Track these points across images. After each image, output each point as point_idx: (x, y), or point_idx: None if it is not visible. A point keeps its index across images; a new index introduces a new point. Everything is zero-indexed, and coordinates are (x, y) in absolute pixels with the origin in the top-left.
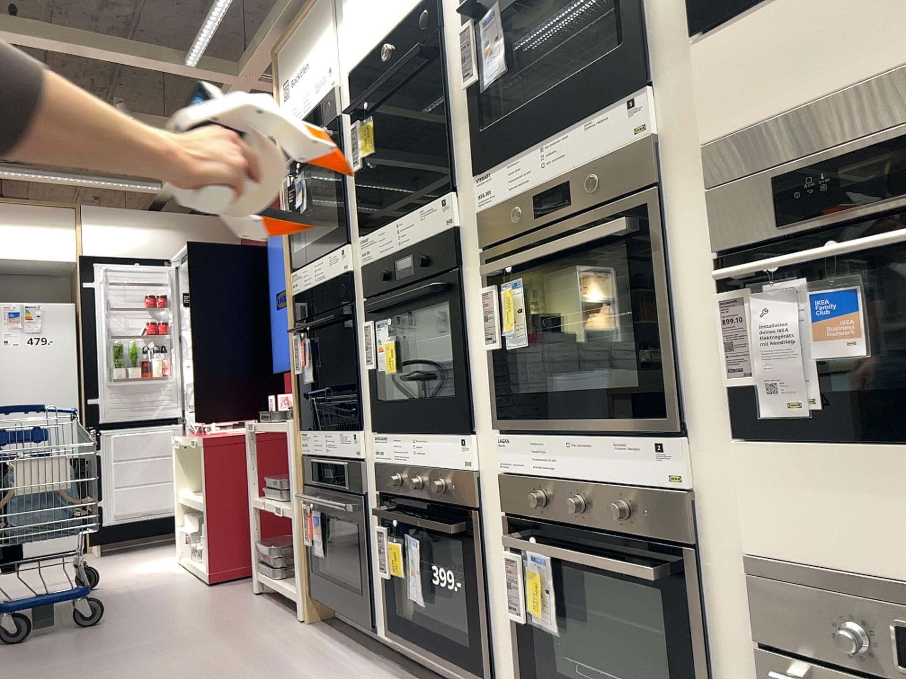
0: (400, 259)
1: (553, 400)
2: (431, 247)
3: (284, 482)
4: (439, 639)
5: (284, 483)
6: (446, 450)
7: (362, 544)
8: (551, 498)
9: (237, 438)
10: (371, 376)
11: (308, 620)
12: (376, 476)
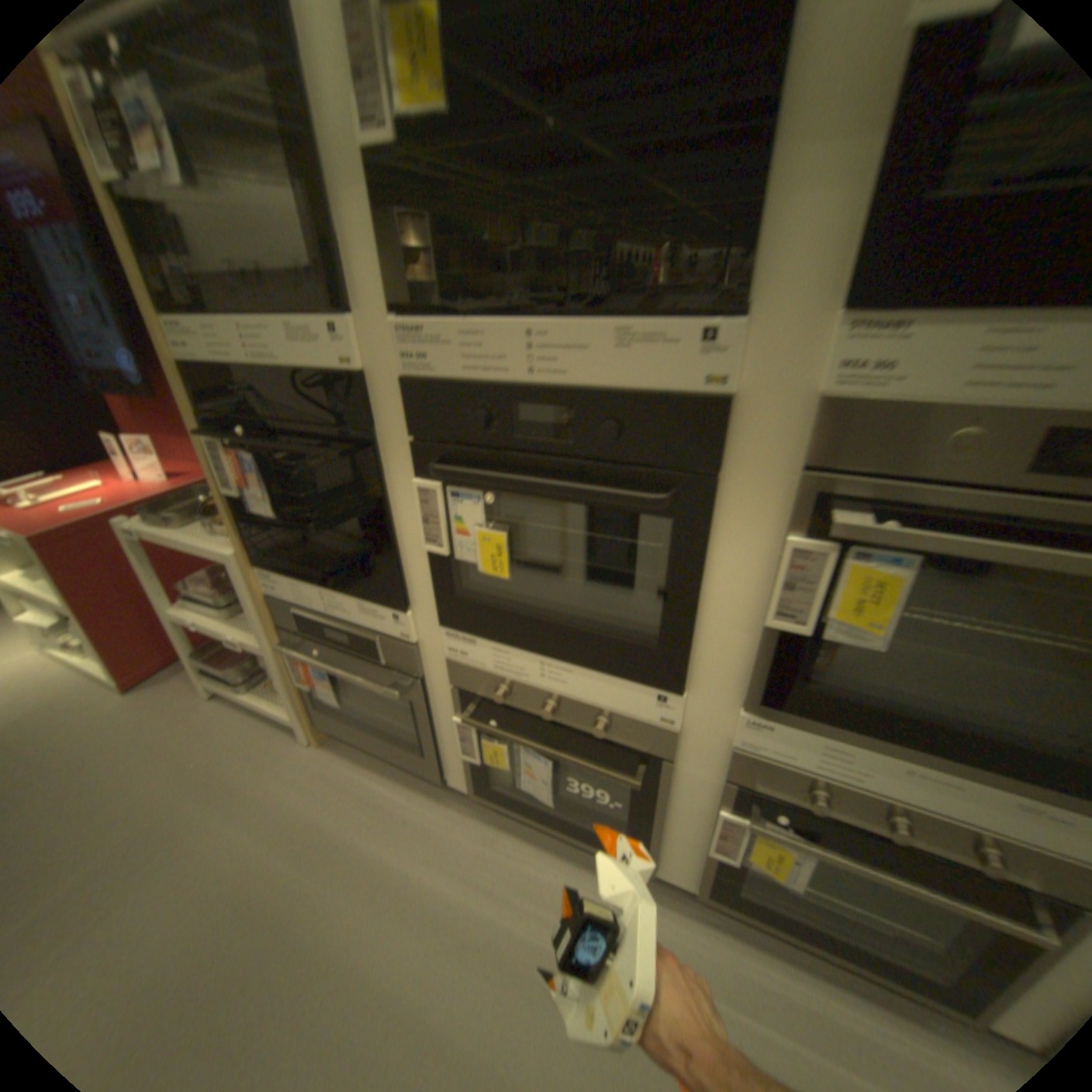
0: (532, 400)
1: (907, 722)
2: (646, 411)
3: (213, 590)
4: (569, 822)
5: (213, 589)
6: (622, 693)
7: (421, 719)
8: (846, 803)
9: (90, 522)
10: (437, 557)
11: (317, 743)
12: (451, 669)
